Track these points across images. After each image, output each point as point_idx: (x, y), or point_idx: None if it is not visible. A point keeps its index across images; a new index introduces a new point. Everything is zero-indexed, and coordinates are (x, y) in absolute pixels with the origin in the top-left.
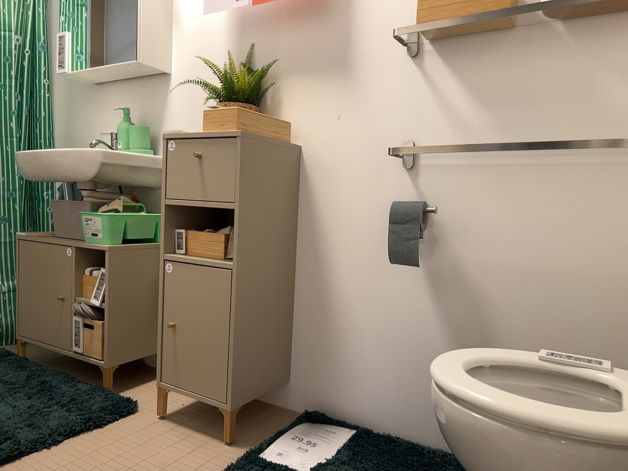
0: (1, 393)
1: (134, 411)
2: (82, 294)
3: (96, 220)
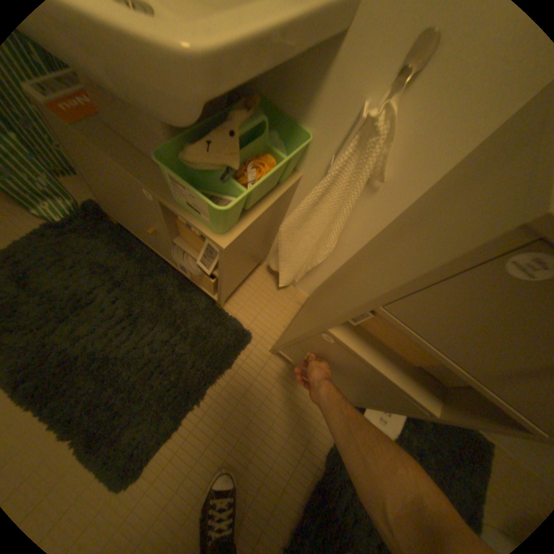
0: (128, 314)
1: (250, 340)
2: (180, 233)
3: (197, 195)
